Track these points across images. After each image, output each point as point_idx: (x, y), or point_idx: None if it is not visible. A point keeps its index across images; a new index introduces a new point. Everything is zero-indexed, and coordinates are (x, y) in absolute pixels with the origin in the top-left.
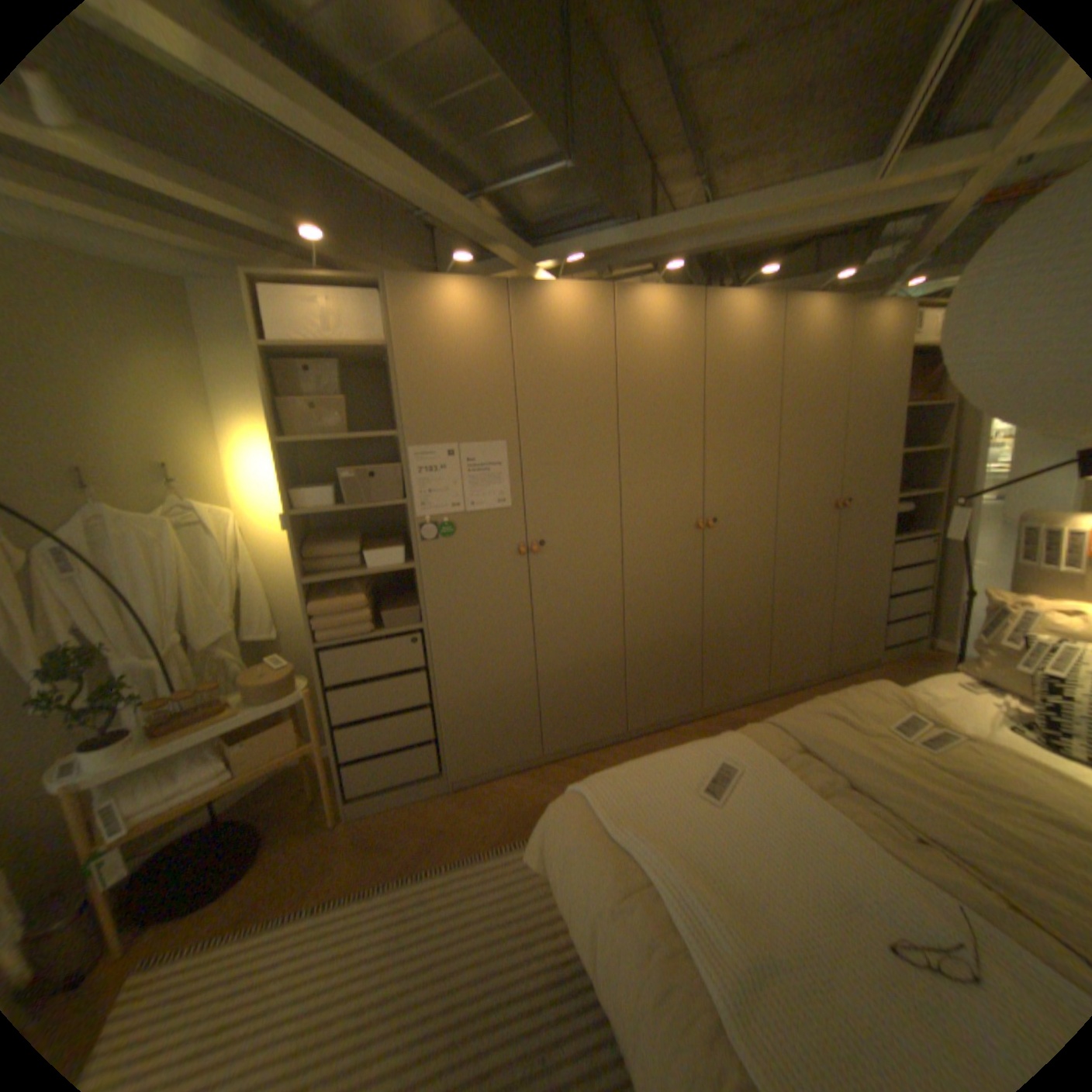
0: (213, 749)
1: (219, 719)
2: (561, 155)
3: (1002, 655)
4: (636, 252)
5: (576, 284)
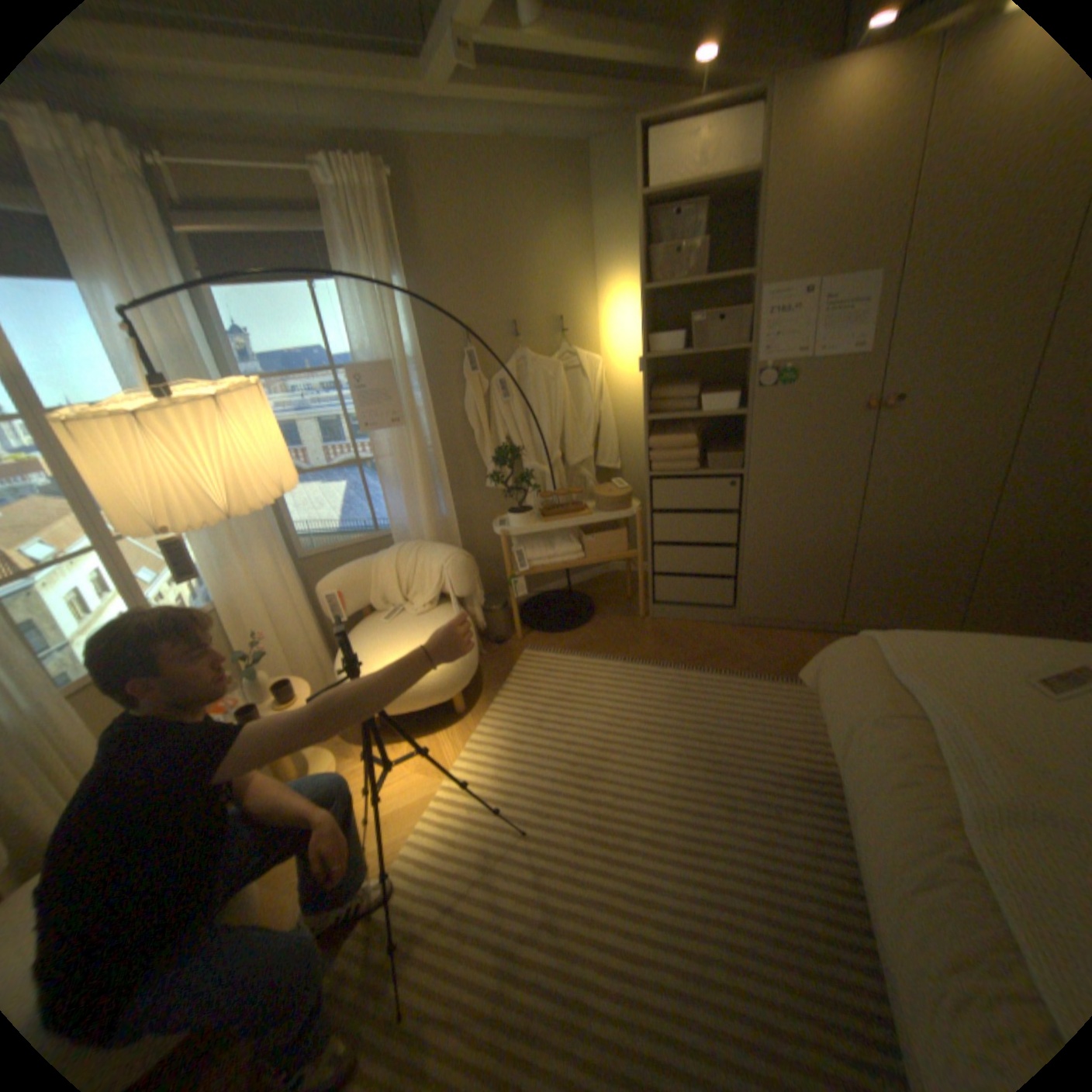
0: (574, 536)
1: (580, 514)
2: None
3: None
4: None
5: None
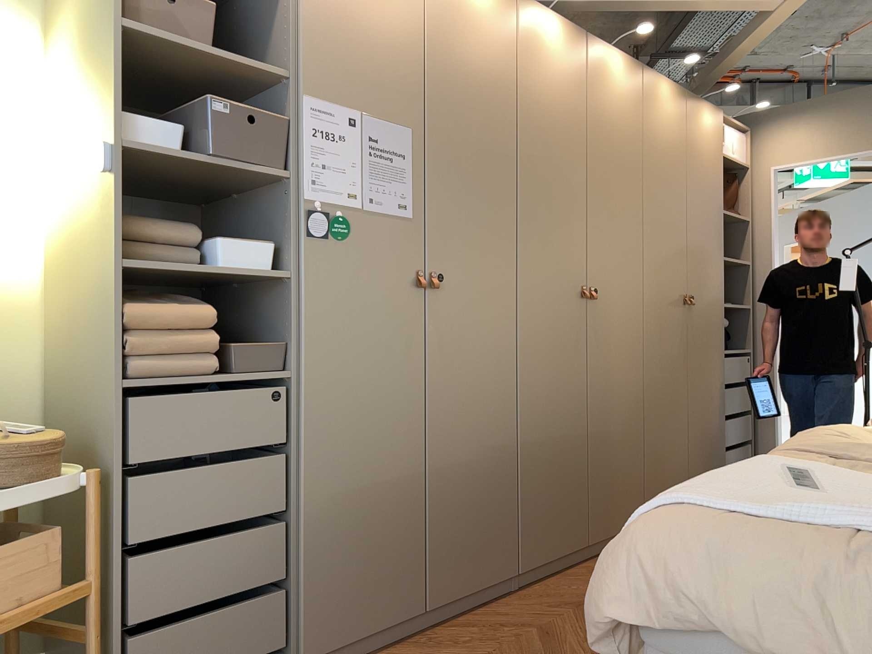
0: None
1: None
2: None
3: None
4: None
5: None
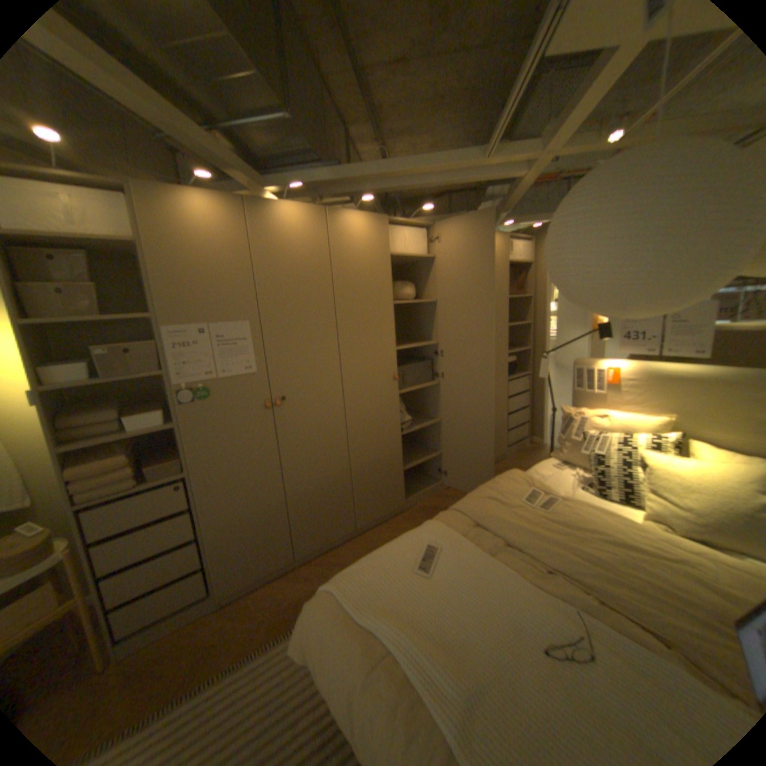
0: None
1: None
2: (280, 108)
3: (572, 444)
4: (339, 187)
5: (298, 205)
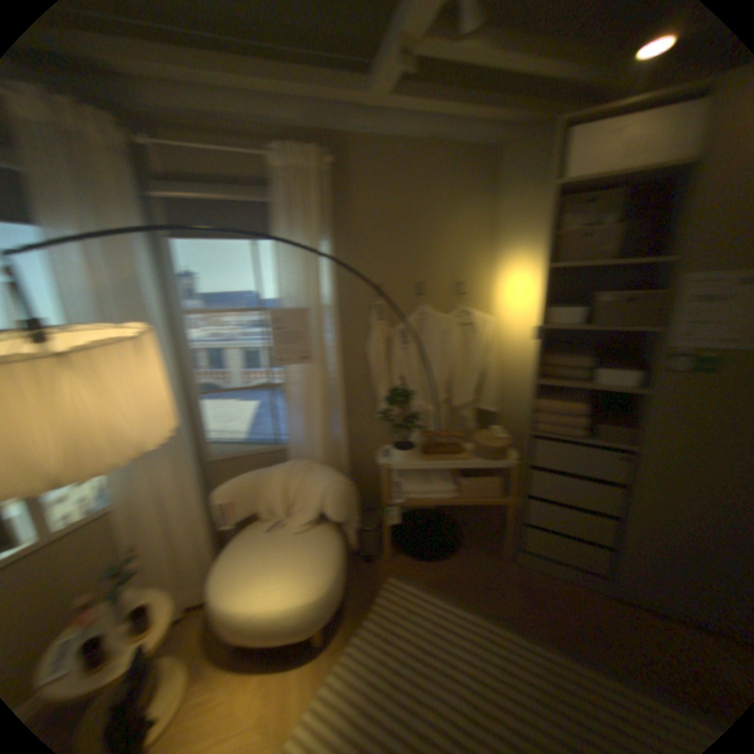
0: (452, 473)
1: (461, 458)
2: None
3: None
4: None
5: None
